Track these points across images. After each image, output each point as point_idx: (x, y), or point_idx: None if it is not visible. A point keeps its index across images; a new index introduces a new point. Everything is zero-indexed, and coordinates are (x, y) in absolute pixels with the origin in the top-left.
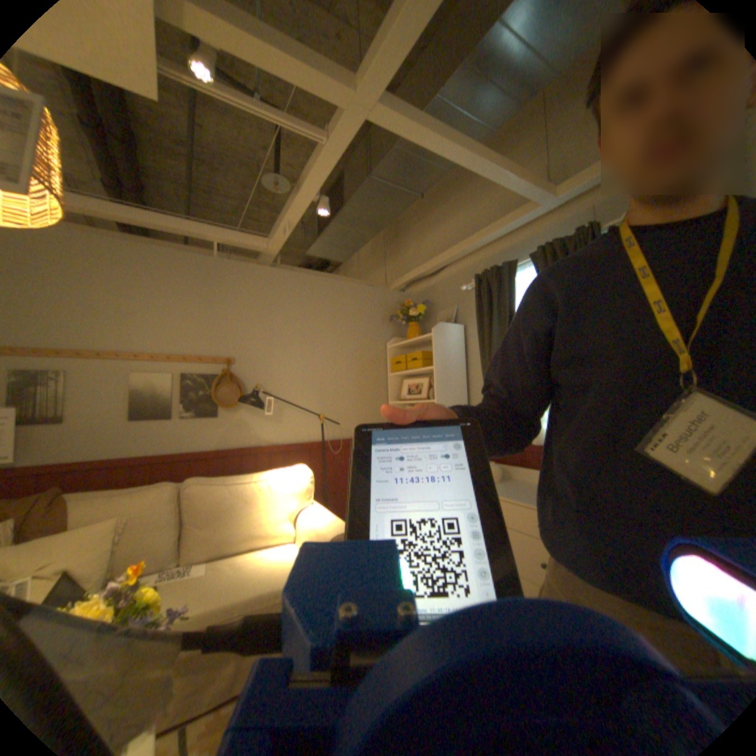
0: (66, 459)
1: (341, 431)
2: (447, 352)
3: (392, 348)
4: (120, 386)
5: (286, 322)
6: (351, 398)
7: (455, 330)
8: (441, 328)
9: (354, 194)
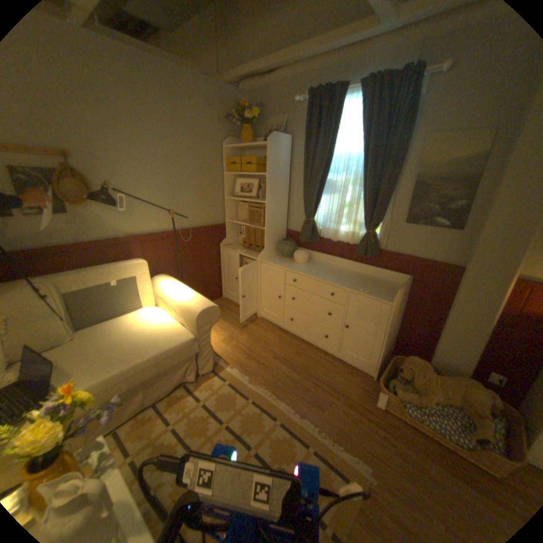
0: None
1: (187, 221)
2: (277, 161)
3: (228, 148)
4: None
5: (121, 110)
6: (194, 193)
7: (285, 140)
8: (275, 138)
9: None
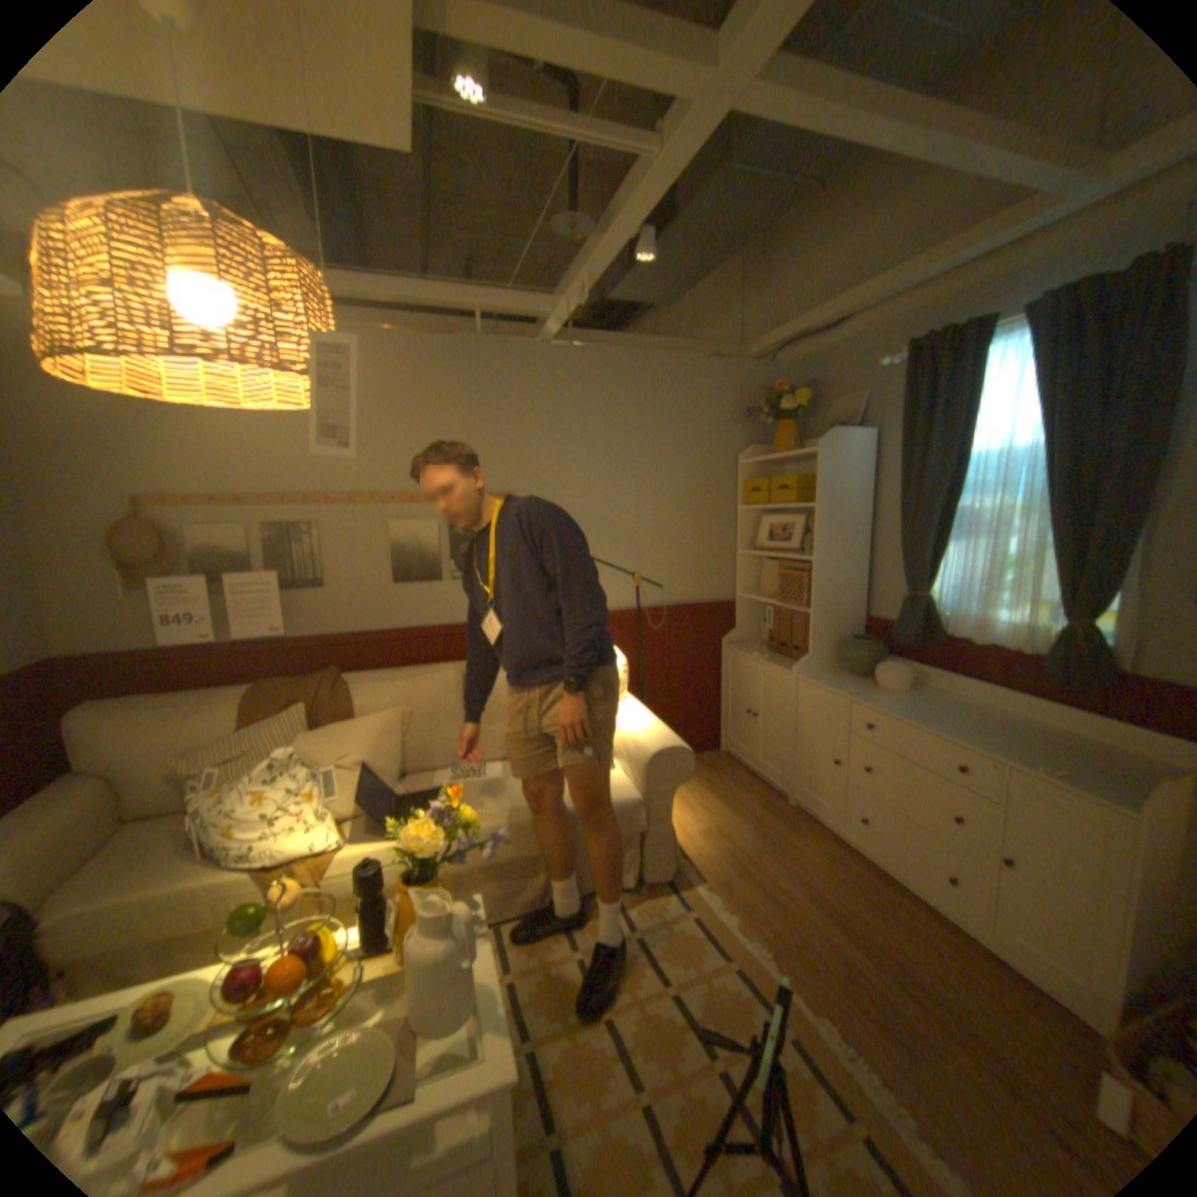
0: (332, 631)
1: (662, 595)
2: (840, 480)
3: (746, 464)
4: (377, 540)
5: (581, 433)
6: (678, 546)
7: (858, 439)
8: (834, 438)
9: (693, 198)
